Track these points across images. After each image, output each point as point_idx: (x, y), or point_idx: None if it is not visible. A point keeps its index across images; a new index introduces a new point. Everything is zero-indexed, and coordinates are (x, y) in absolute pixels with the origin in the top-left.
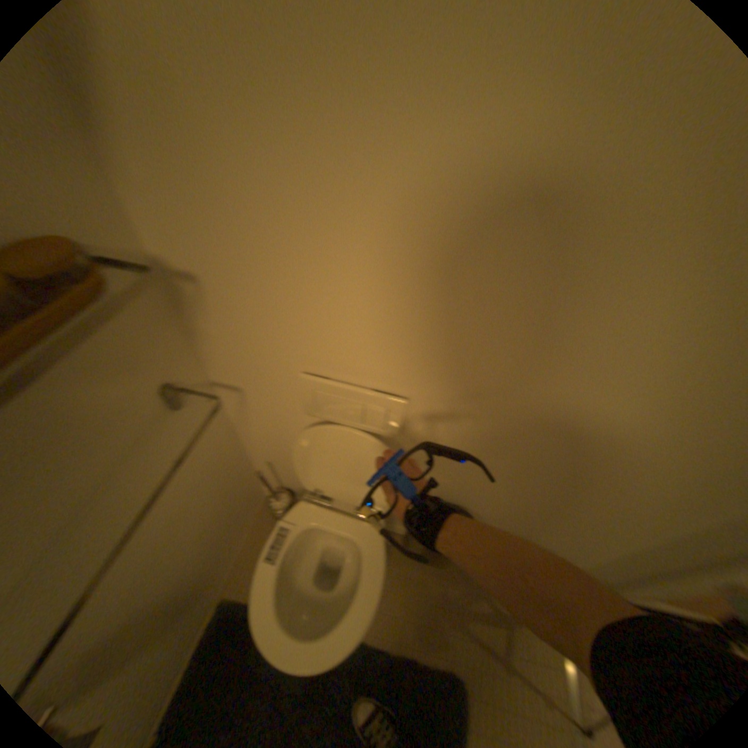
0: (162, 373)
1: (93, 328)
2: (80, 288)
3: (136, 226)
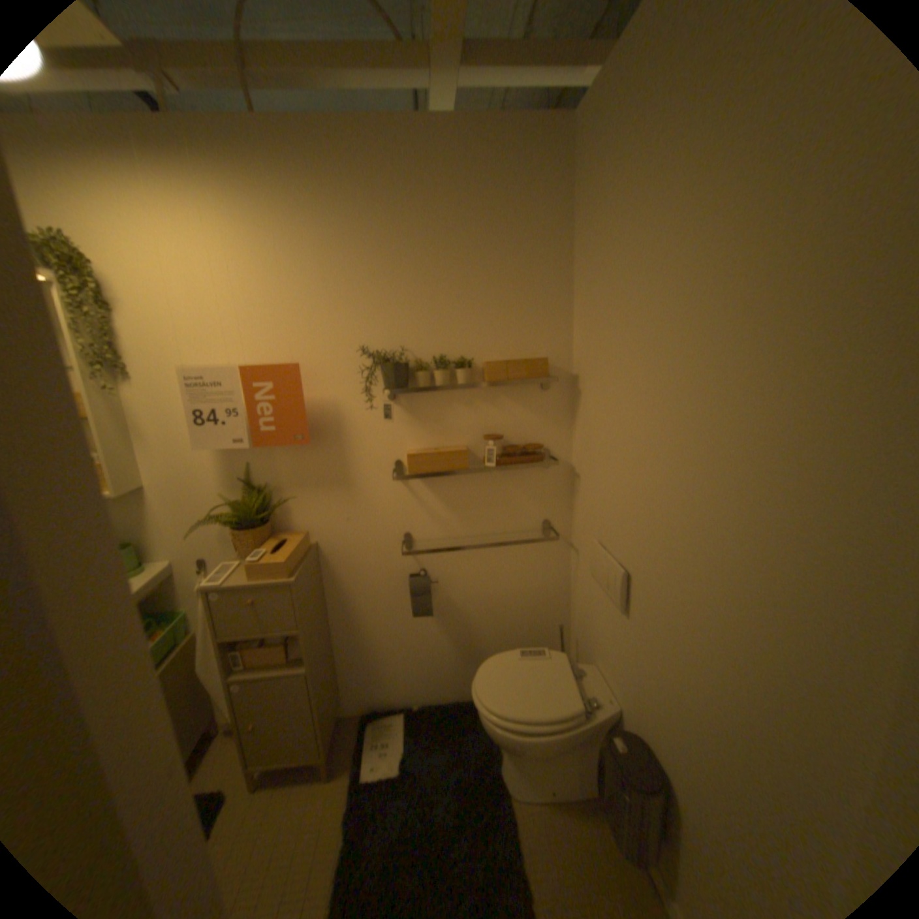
0: (552, 521)
1: (535, 478)
2: (537, 462)
3: (571, 454)
